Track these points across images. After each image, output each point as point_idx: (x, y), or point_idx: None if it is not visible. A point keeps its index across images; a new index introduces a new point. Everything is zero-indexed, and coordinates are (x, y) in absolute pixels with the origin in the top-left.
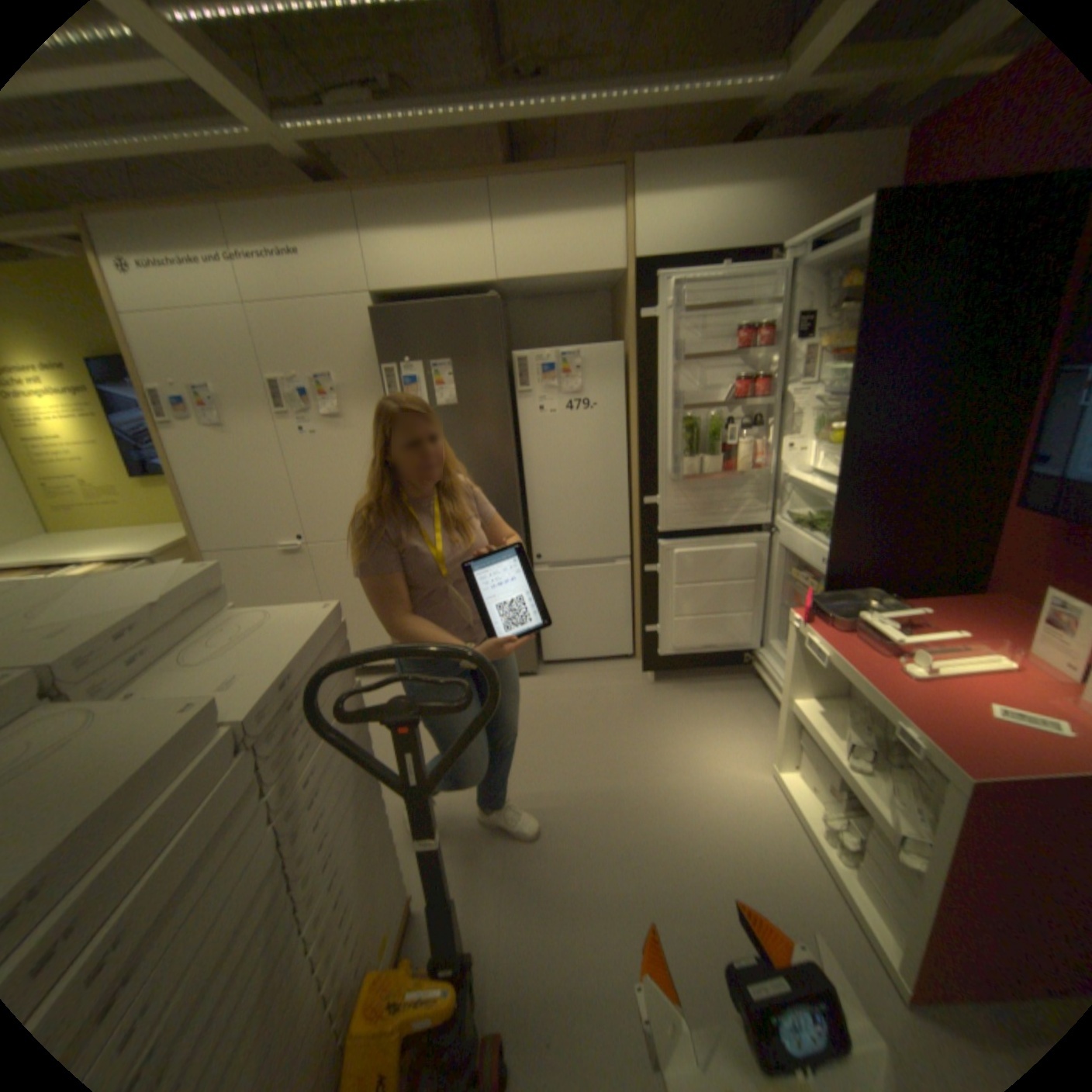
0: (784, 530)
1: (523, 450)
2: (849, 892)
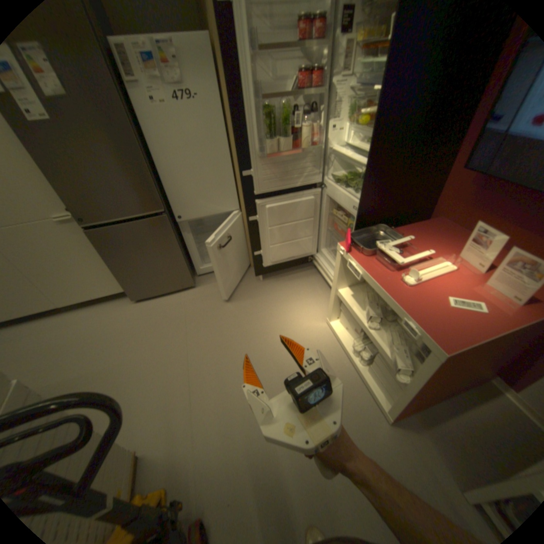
0: (330, 186)
1: (146, 137)
2: (365, 378)
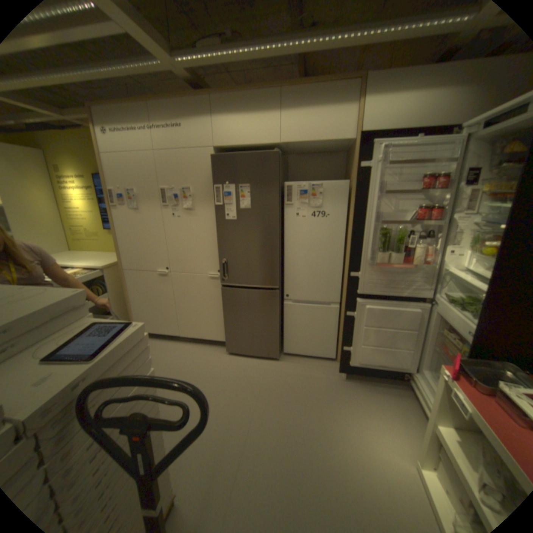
0: (442, 305)
1: (285, 236)
2: None
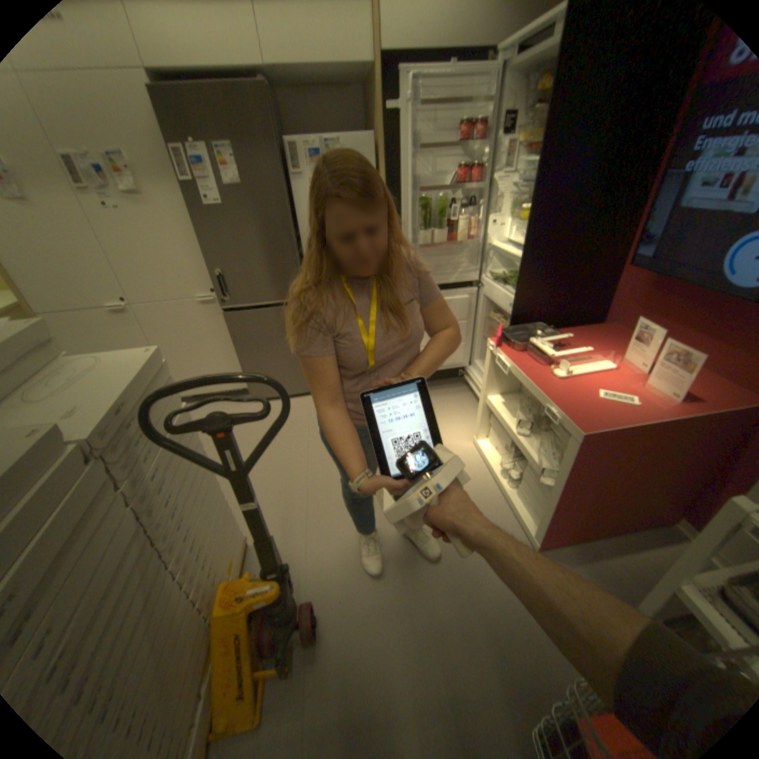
0: (487, 285)
1: (299, 225)
2: (512, 500)
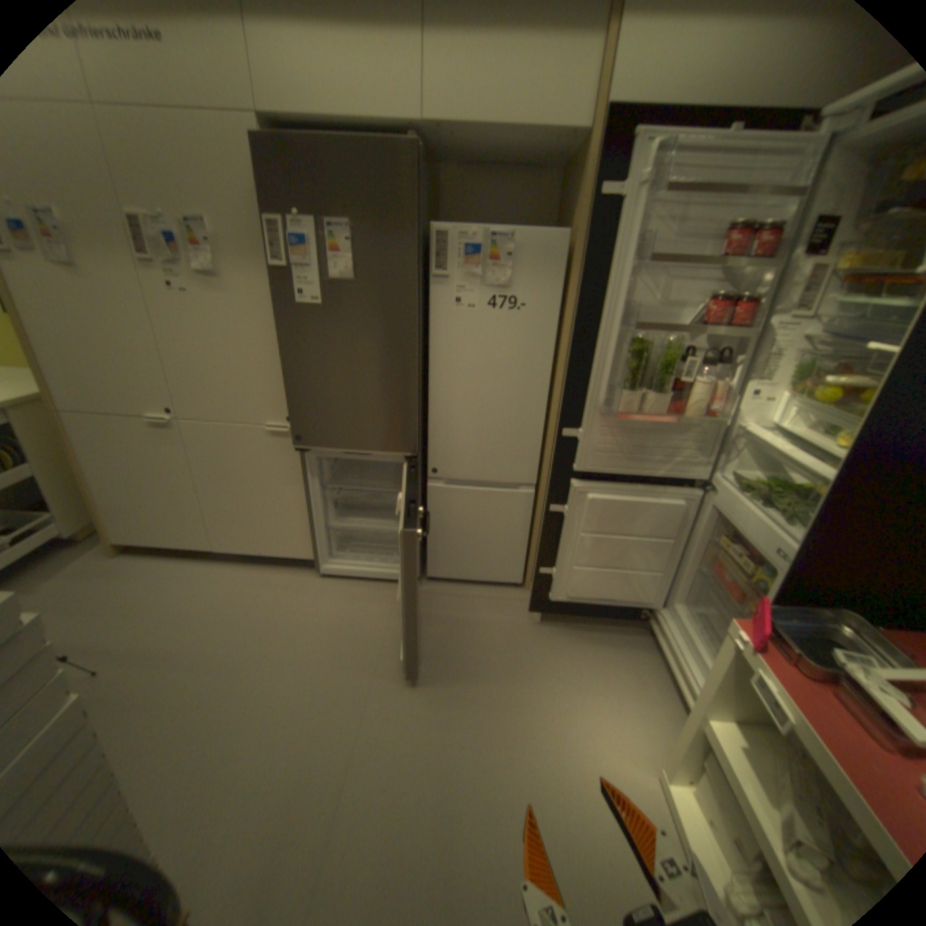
0: (724, 493)
1: (430, 347)
2: None
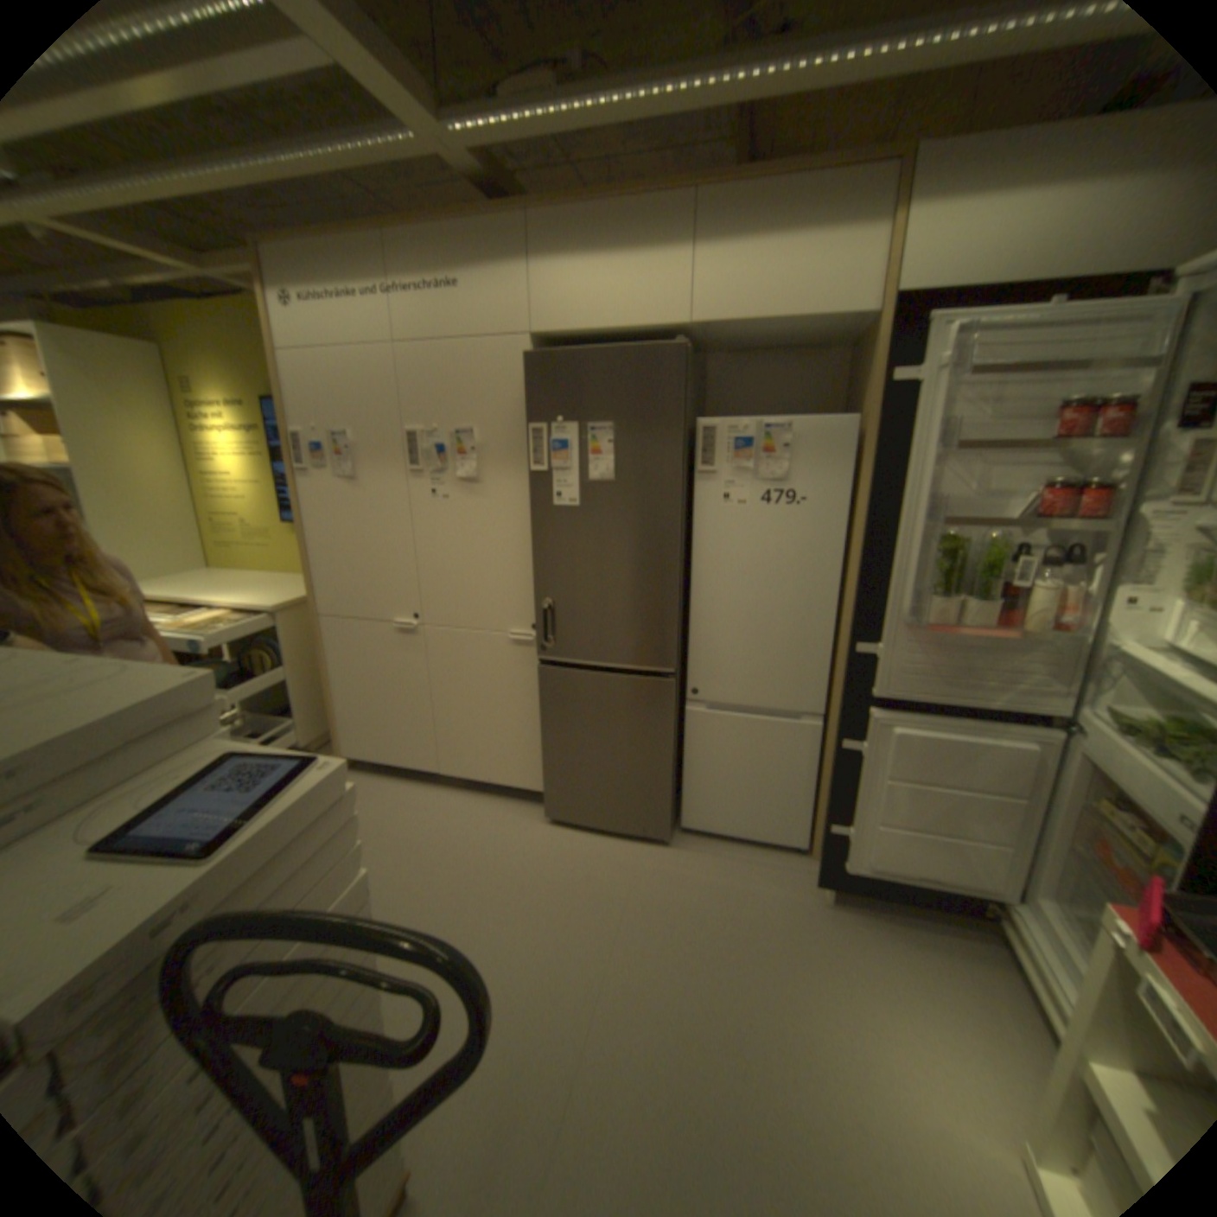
0: (1098, 736)
1: (693, 548)
2: None
